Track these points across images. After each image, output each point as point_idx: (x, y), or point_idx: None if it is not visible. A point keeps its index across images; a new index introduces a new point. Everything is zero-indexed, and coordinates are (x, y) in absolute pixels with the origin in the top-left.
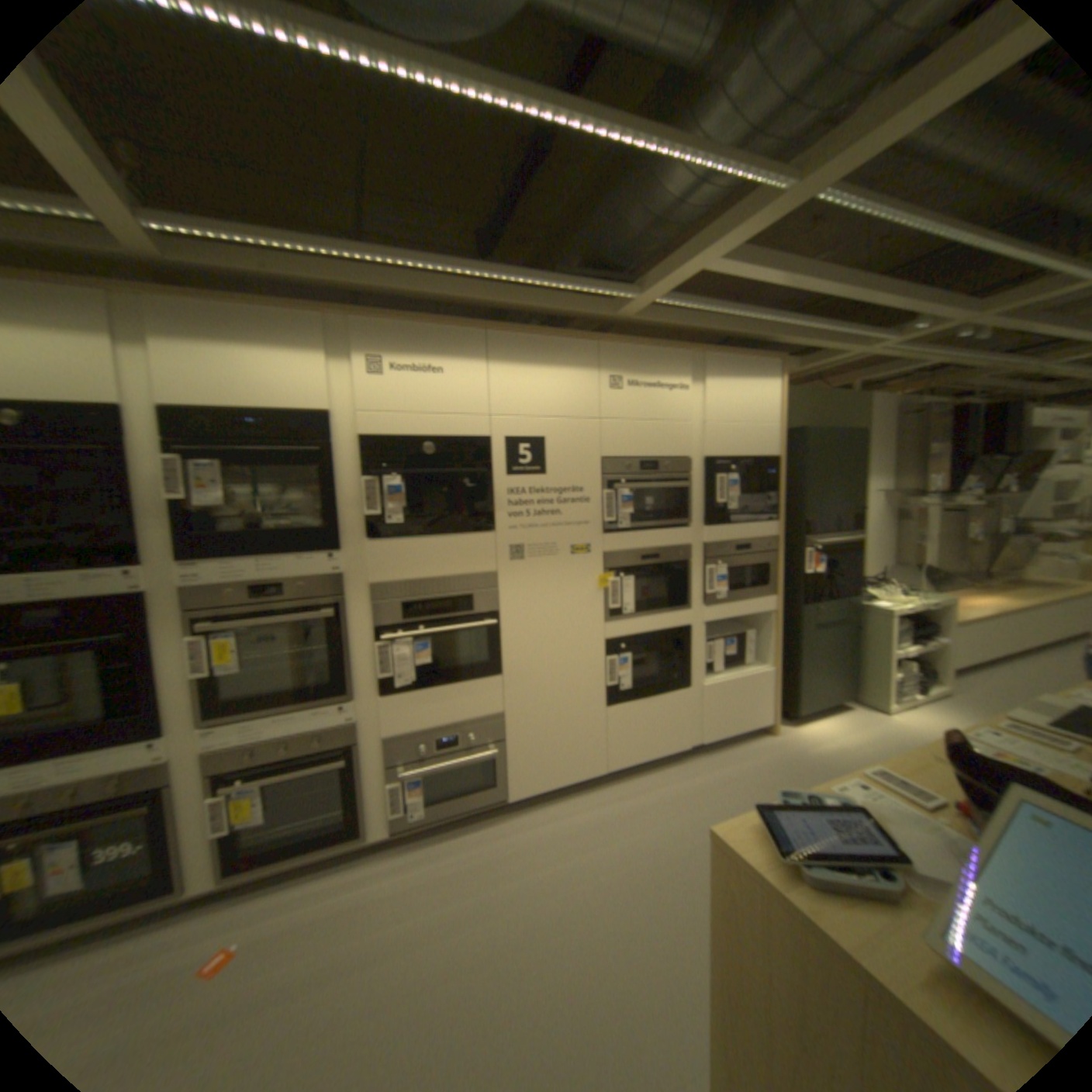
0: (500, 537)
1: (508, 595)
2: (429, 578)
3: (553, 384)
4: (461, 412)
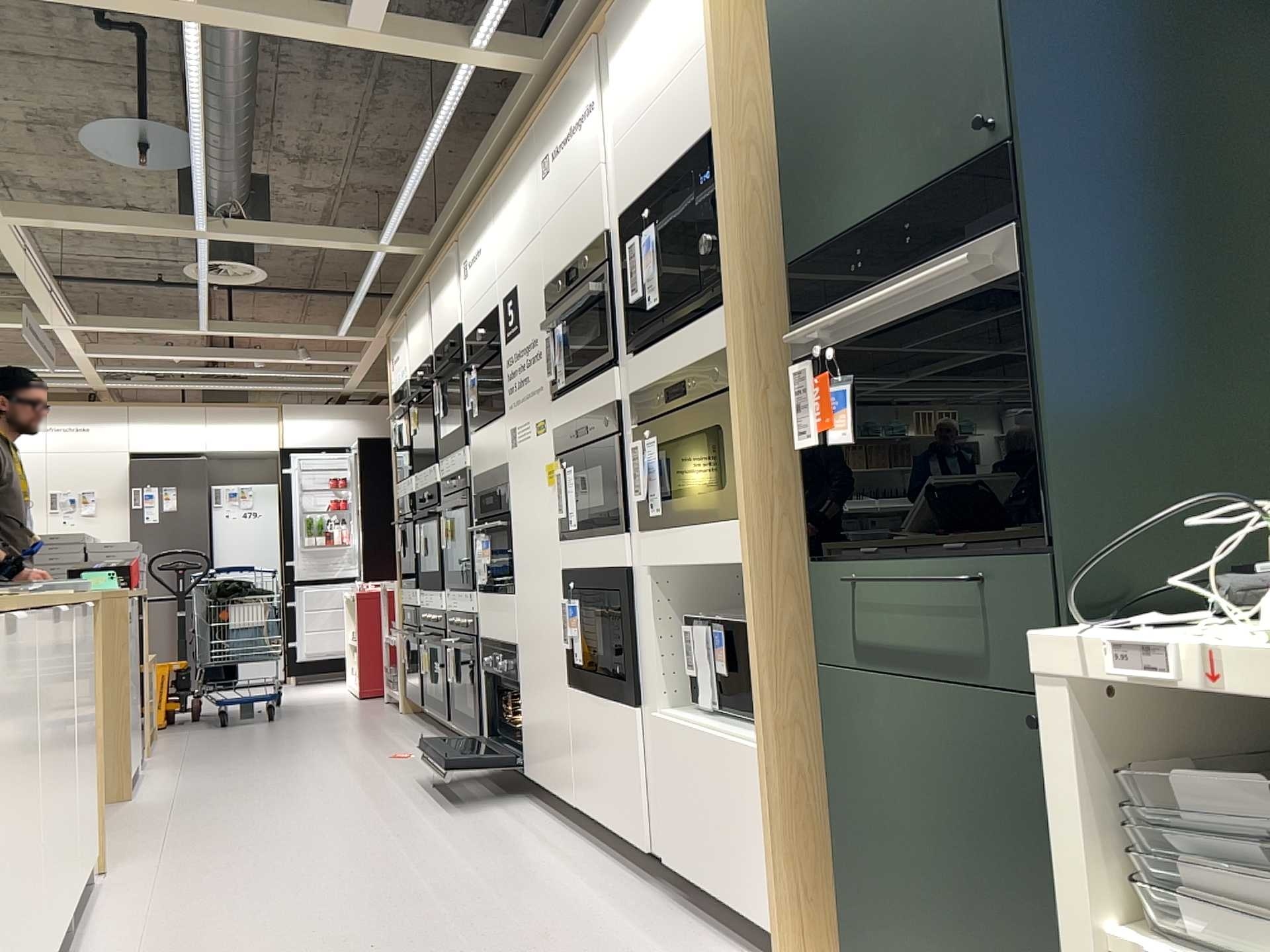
0: (505, 420)
1: (511, 492)
2: (492, 471)
3: (516, 212)
4: (486, 286)
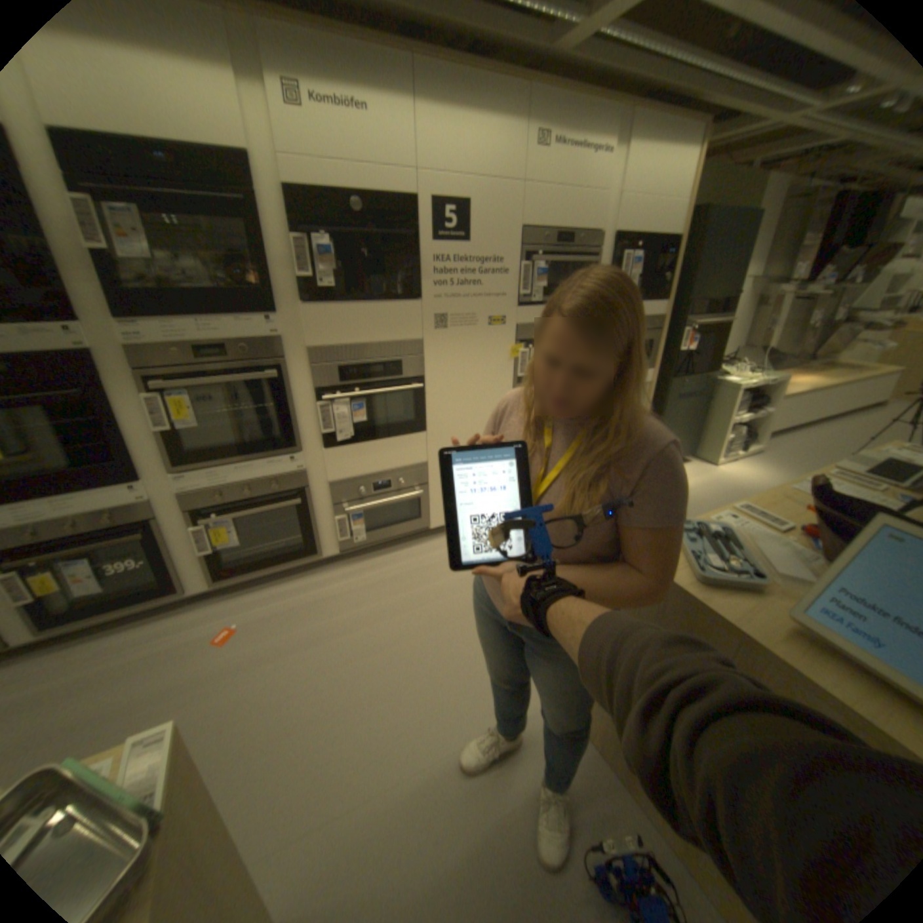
0: (425, 305)
1: (431, 362)
2: (360, 343)
3: (481, 134)
4: (386, 161)
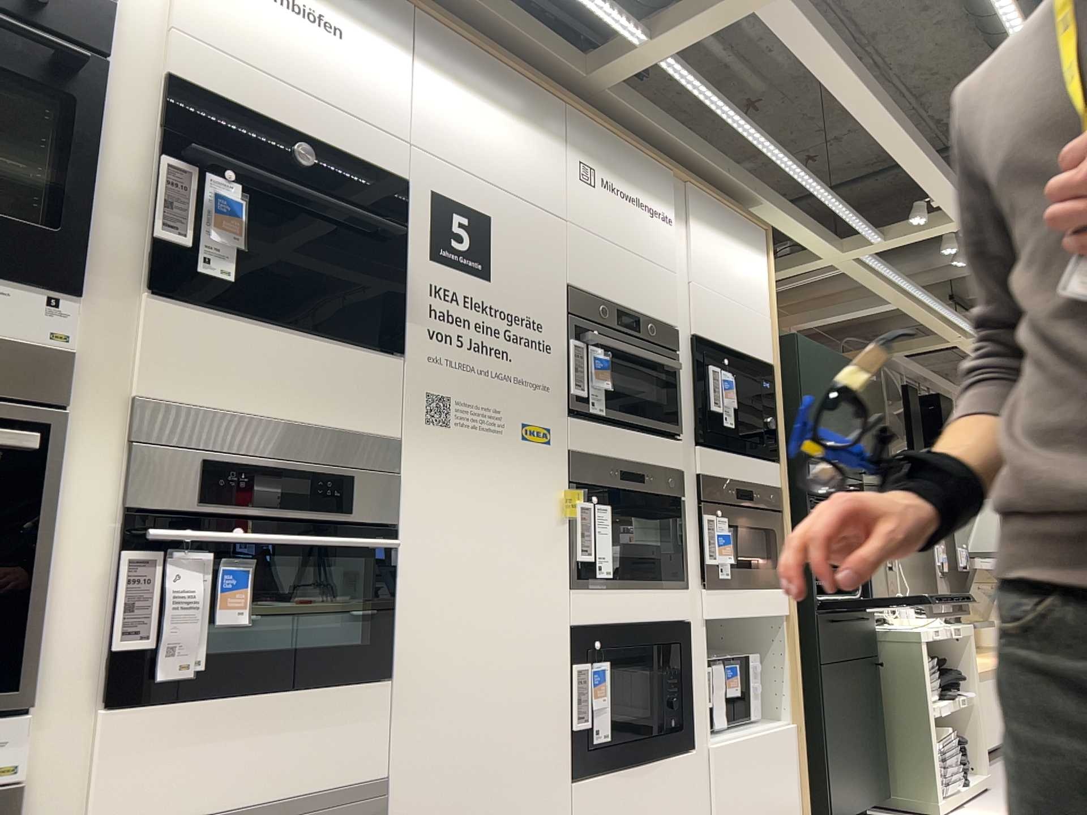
0: (409, 369)
1: (415, 495)
2: (262, 420)
3: (505, 137)
4: (365, 115)
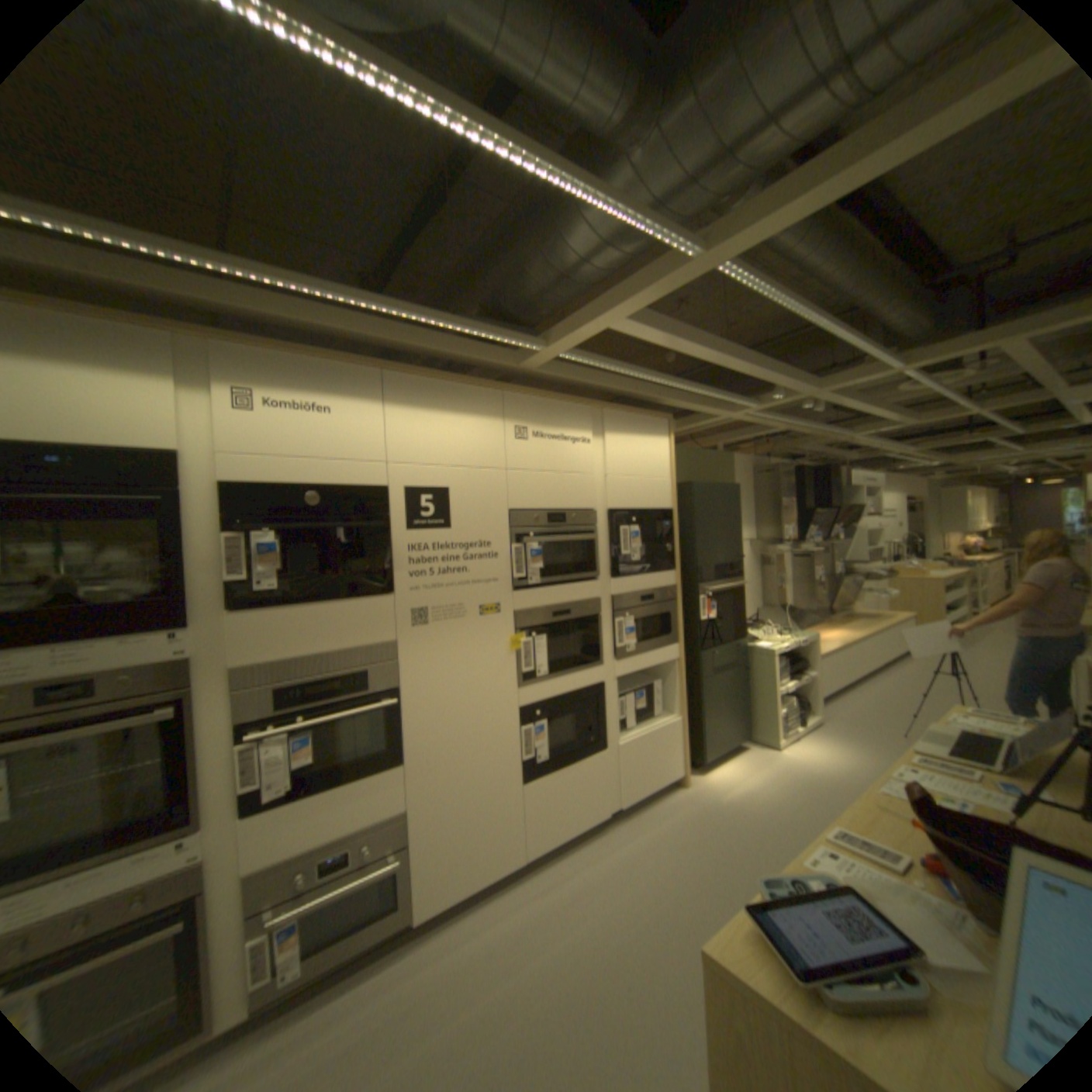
0: (398, 600)
1: (408, 668)
2: (309, 654)
3: (456, 431)
4: (351, 457)
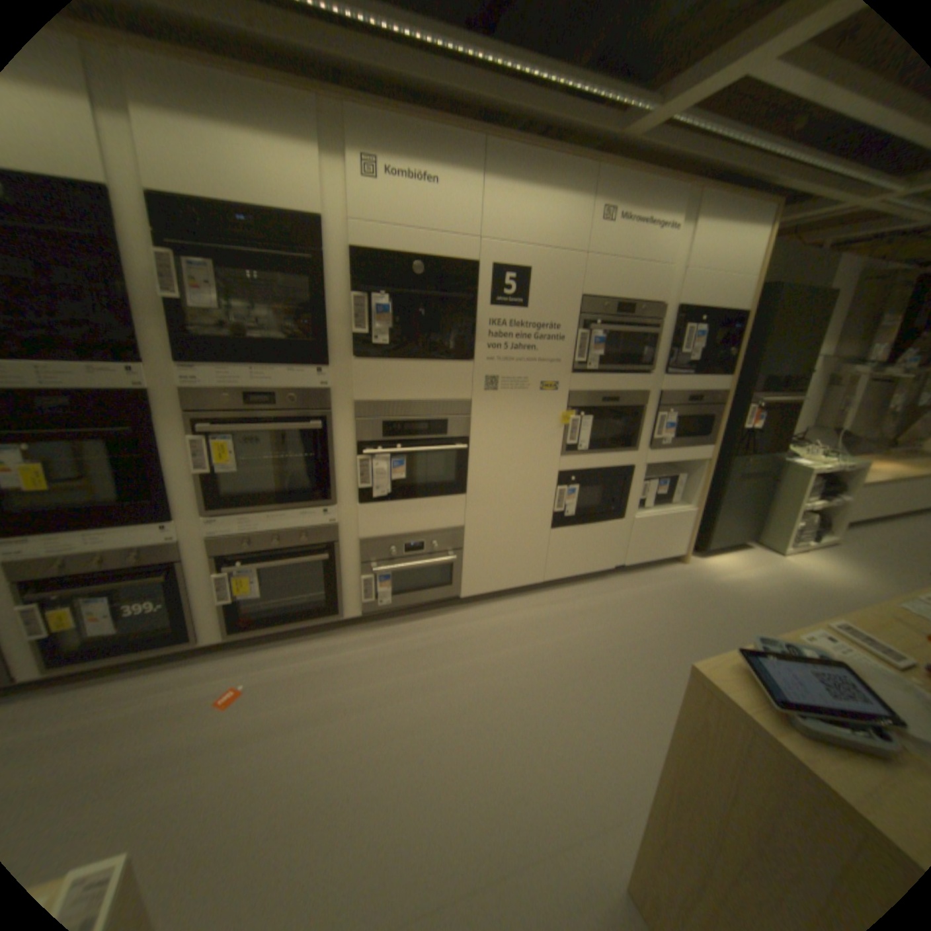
0: (476, 367)
1: (477, 423)
2: (407, 400)
3: (546, 208)
4: (451, 230)
